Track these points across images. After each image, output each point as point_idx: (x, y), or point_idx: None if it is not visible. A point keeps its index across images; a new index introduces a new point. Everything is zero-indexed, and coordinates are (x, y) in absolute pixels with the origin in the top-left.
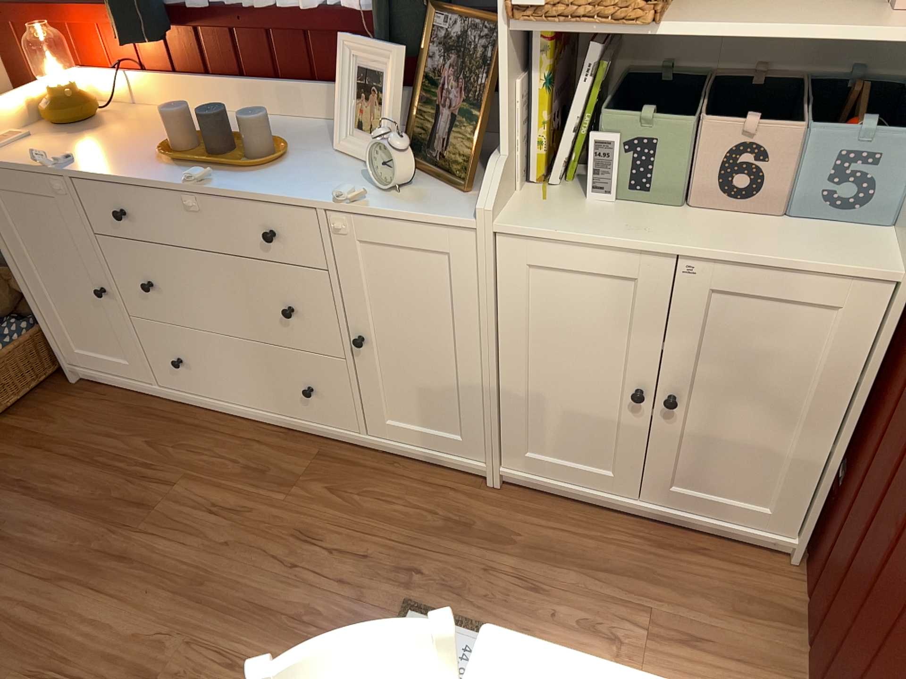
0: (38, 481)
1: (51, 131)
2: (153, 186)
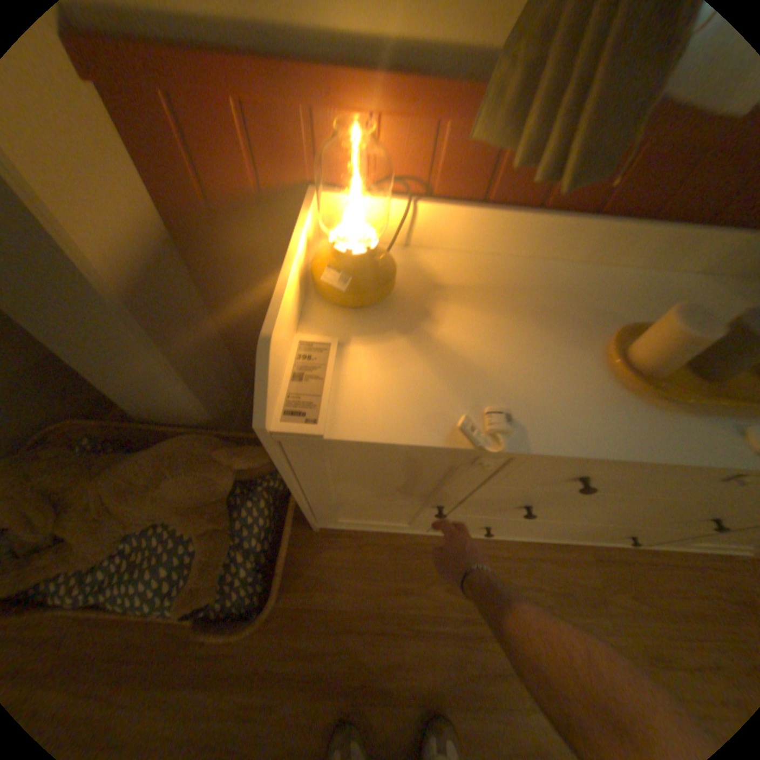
0: (380, 681)
1: (356, 325)
2: (693, 464)
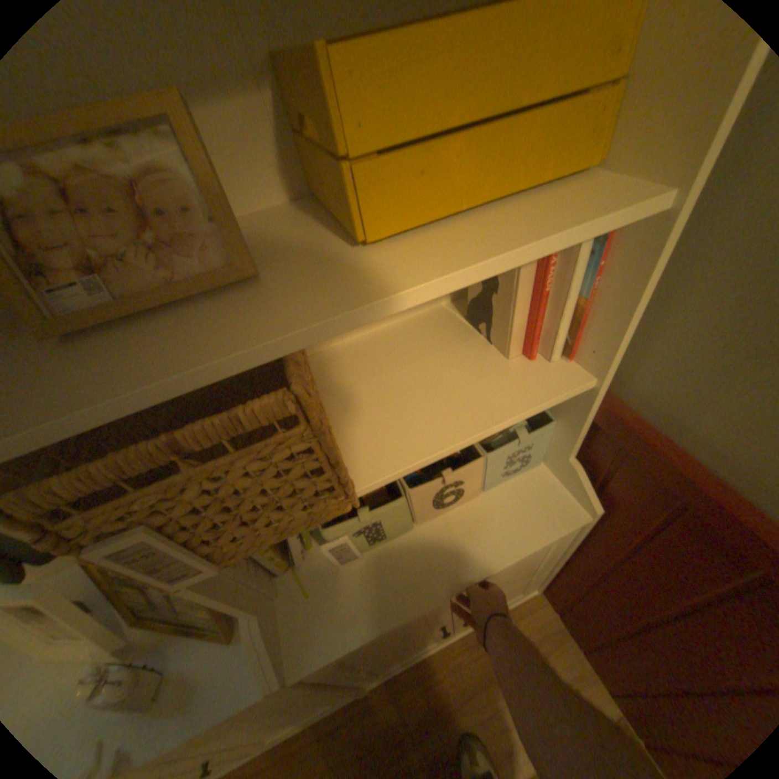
0: None
1: None
2: None
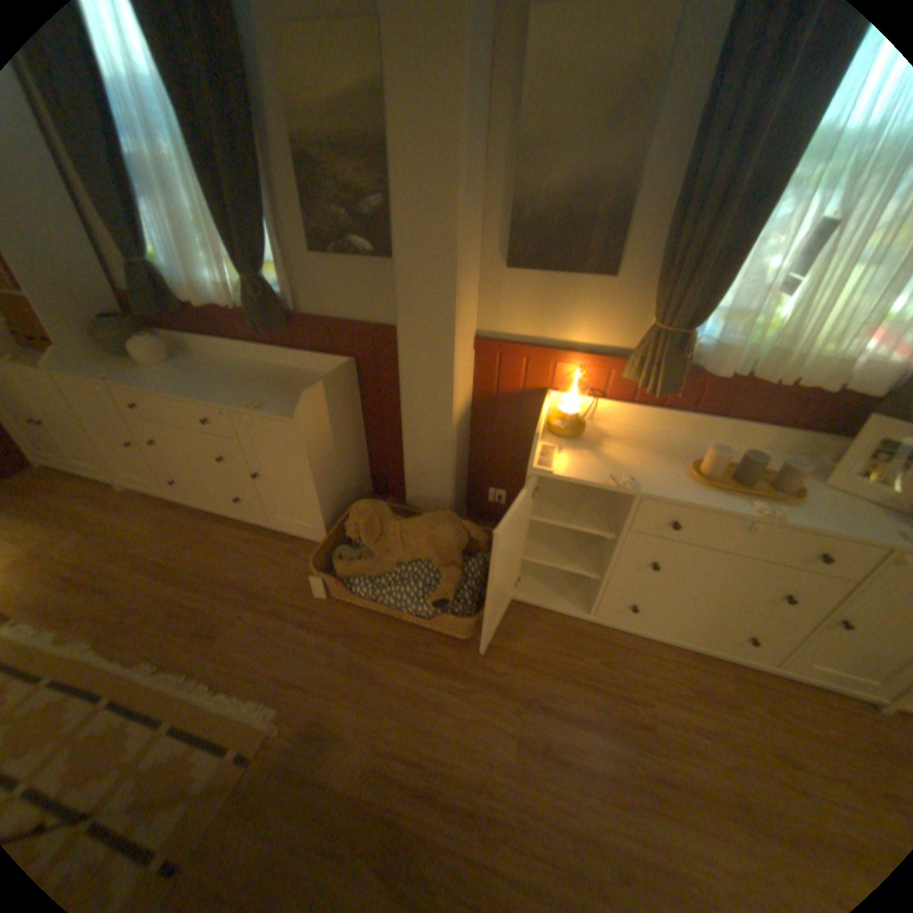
0: (545, 701)
1: (564, 444)
2: (724, 514)
